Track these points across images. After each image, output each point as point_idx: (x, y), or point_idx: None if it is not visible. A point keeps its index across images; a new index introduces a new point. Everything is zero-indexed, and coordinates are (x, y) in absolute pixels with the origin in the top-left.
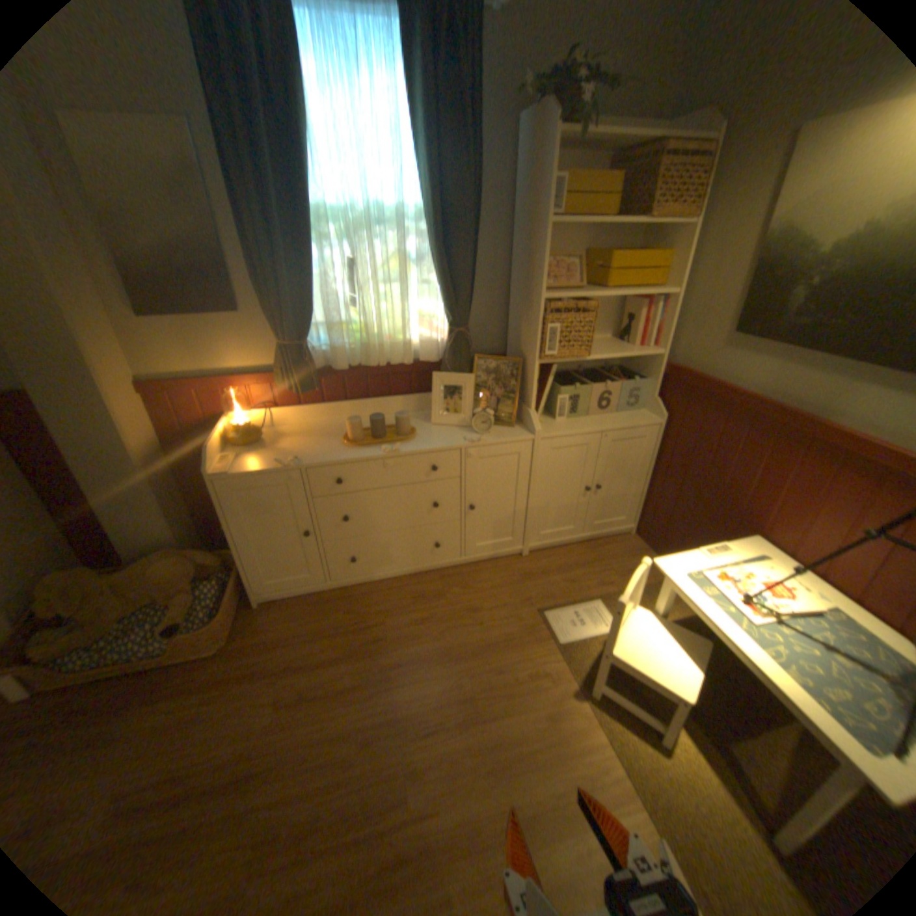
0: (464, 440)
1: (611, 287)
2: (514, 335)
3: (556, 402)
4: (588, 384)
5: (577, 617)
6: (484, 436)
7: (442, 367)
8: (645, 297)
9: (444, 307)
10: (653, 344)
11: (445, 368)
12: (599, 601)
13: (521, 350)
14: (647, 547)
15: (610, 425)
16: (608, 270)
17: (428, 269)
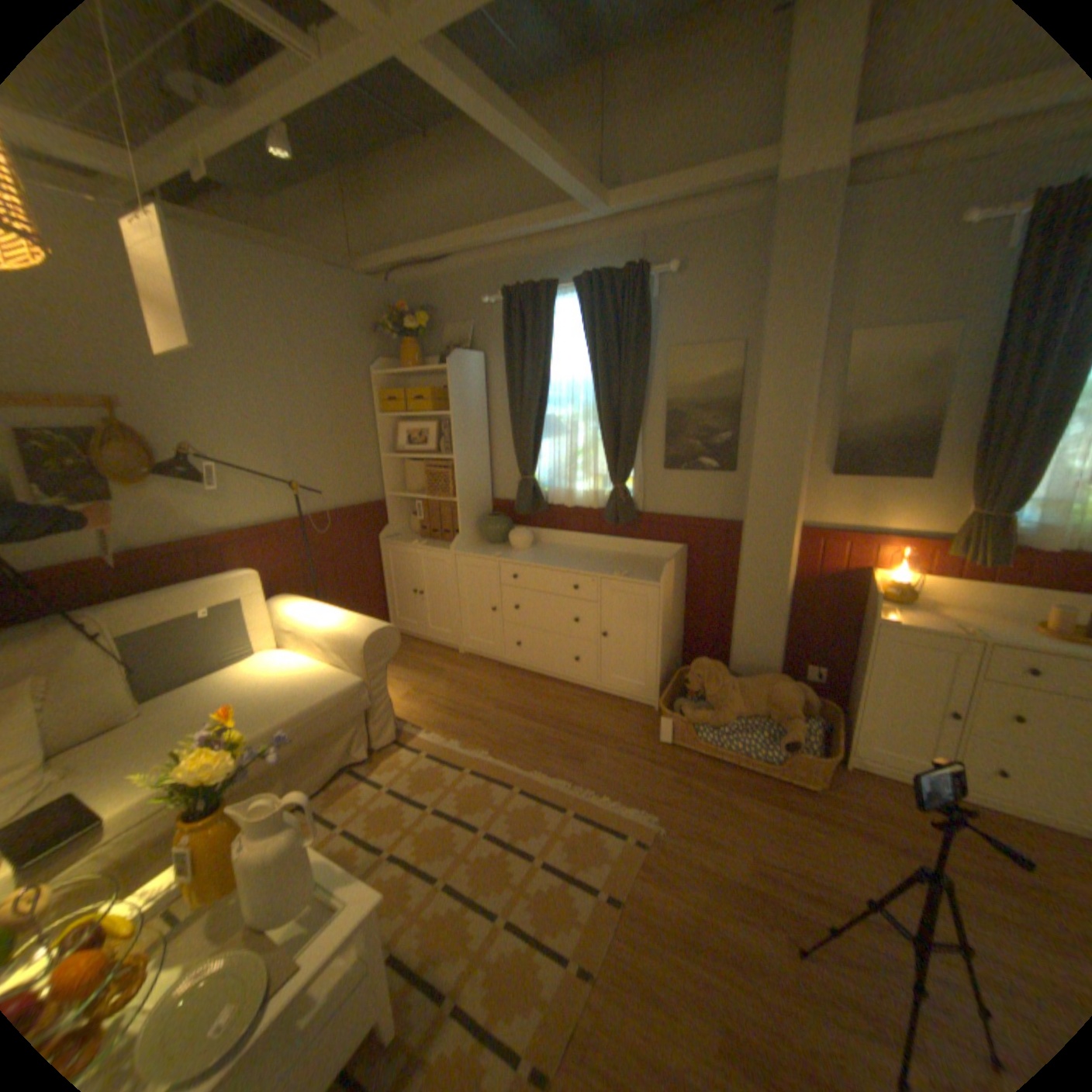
0: None
1: None
2: None
3: None
4: None
5: None
6: None
7: None
8: None
9: None
10: None
11: None
12: None
13: None
14: None
15: None
16: None
17: None
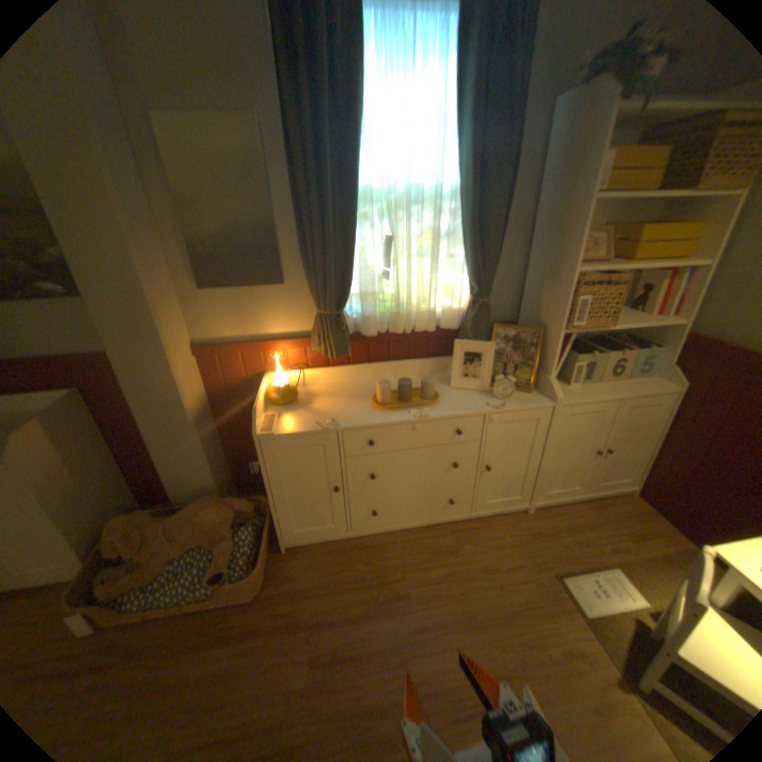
0: (487, 406)
1: (638, 259)
2: (530, 304)
3: (572, 369)
4: (604, 352)
5: (599, 587)
6: (506, 401)
7: (460, 334)
8: (667, 268)
9: (469, 279)
10: (674, 314)
11: (464, 335)
12: (618, 570)
13: (540, 319)
14: (654, 511)
15: (628, 392)
16: (637, 243)
17: (456, 244)
